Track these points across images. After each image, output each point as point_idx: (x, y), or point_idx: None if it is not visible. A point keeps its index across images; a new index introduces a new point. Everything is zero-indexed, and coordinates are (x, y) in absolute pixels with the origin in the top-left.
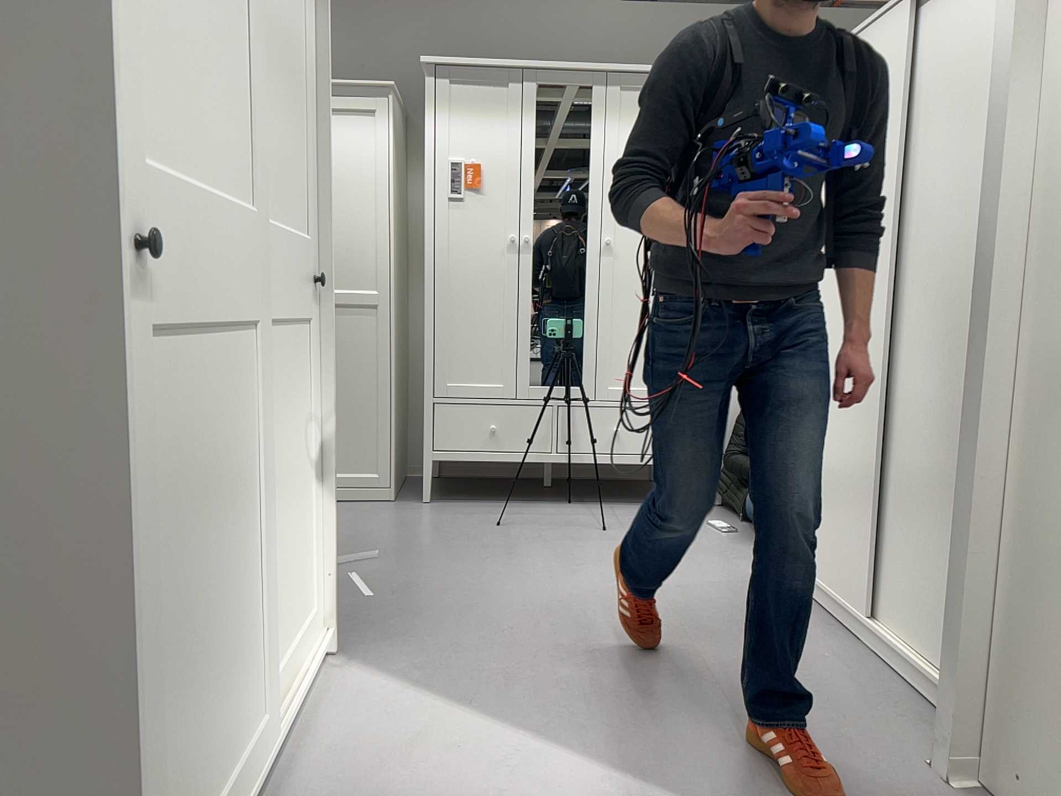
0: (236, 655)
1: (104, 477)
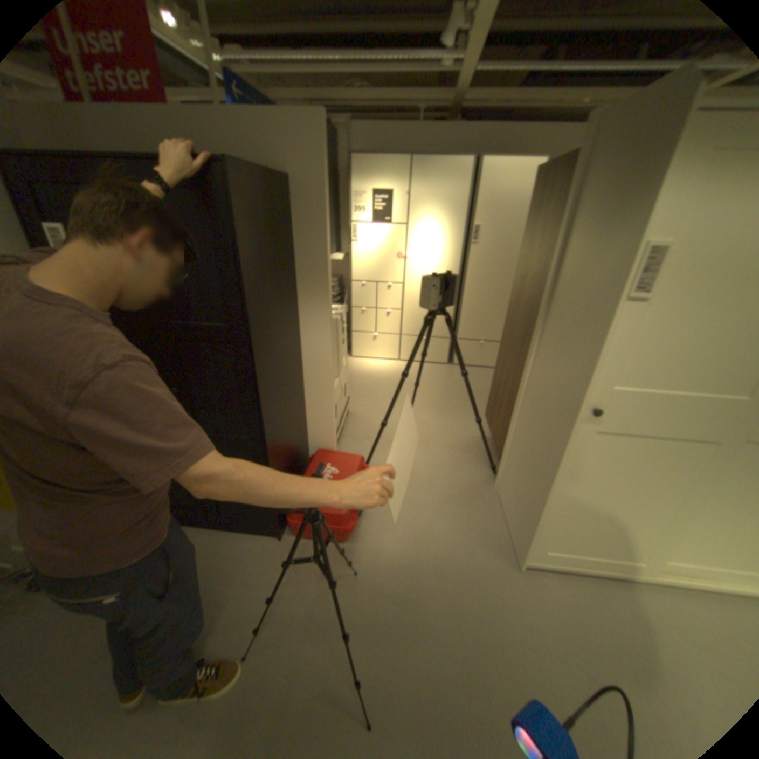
0: (639, 536)
1: (563, 460)
